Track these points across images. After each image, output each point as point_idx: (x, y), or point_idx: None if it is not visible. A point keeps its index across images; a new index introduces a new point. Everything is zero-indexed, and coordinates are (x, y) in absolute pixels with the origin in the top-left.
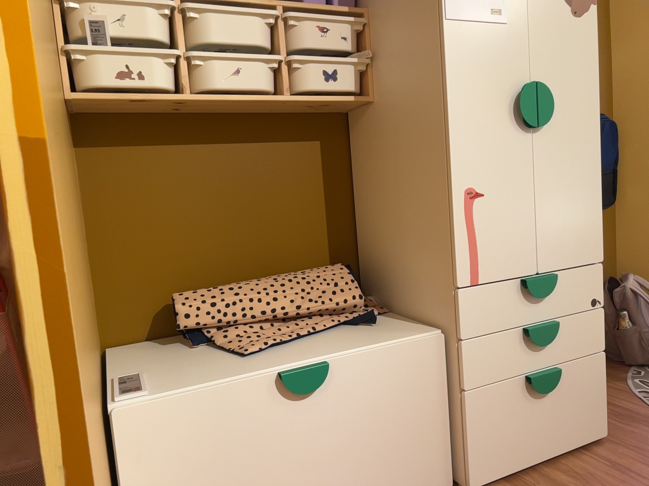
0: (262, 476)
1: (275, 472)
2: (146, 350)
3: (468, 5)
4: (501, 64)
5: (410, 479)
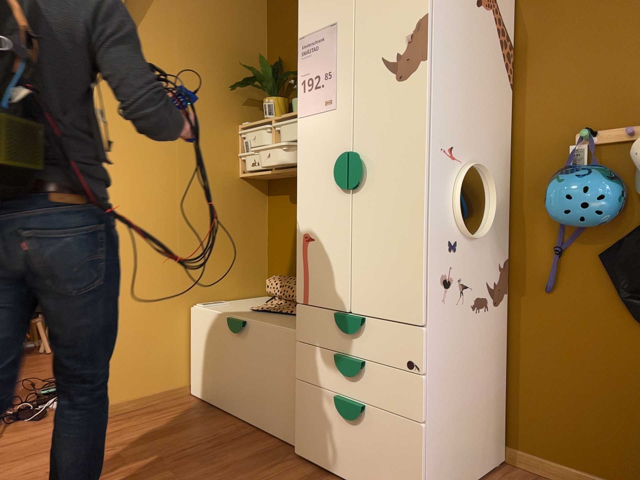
0: (222, 365)
1: (225, 366)
2: (261, 300)
3: (310, 103)
4: (329, 141)
5: (276, 421)
